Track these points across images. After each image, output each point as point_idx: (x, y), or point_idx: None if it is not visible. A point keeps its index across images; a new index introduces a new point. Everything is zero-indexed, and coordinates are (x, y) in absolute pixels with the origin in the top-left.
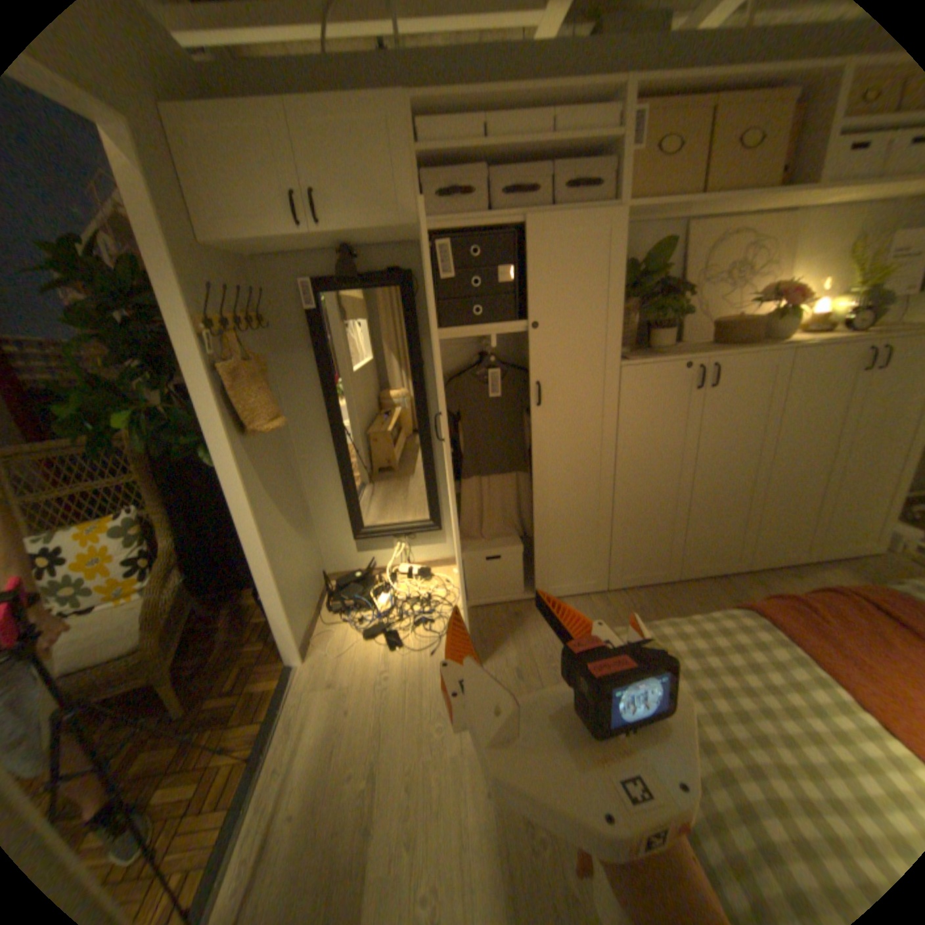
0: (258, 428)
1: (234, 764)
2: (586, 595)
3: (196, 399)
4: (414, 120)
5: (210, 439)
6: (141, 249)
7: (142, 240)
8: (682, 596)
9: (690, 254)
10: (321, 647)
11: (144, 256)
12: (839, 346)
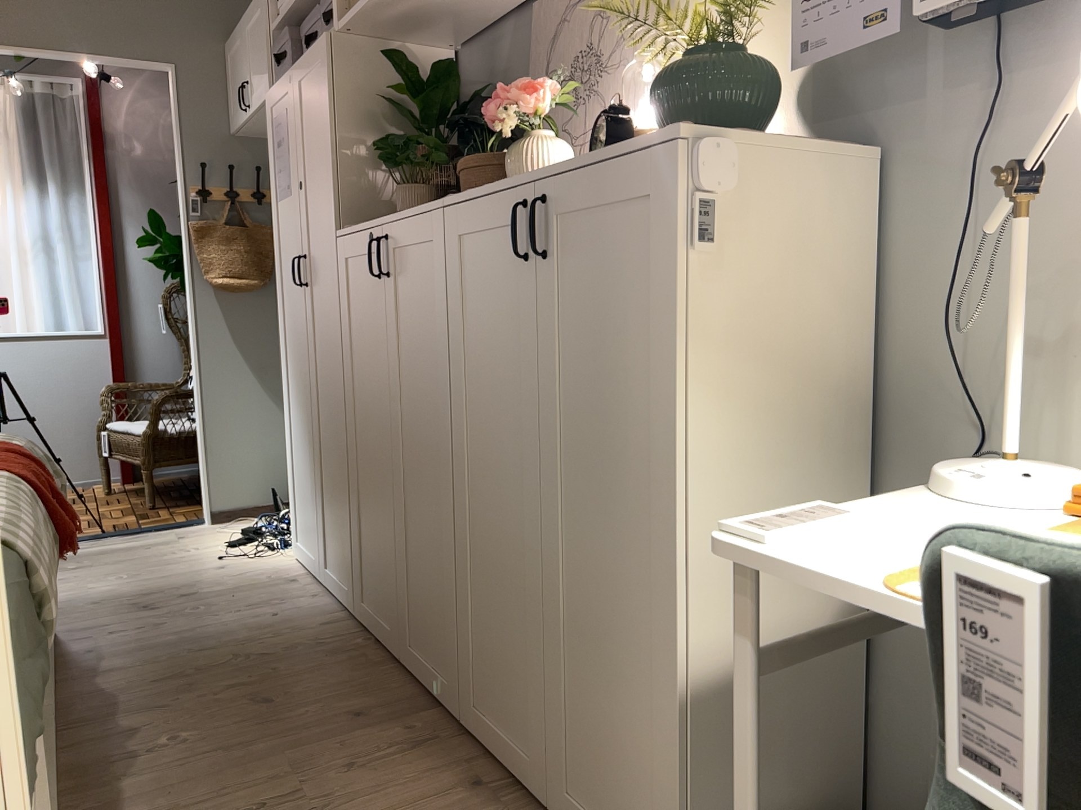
0: (209, 278)
1: (102, 530)
2: (343, 609)
3: (183, 247)
4: (279, 0)
5: (185, 279)
6: (174, 141)
7: (174, 135)
8: (364, 673)
9: (534, 55)
10: (233, 524)
11: (175, 145)
12: (485, 199)
